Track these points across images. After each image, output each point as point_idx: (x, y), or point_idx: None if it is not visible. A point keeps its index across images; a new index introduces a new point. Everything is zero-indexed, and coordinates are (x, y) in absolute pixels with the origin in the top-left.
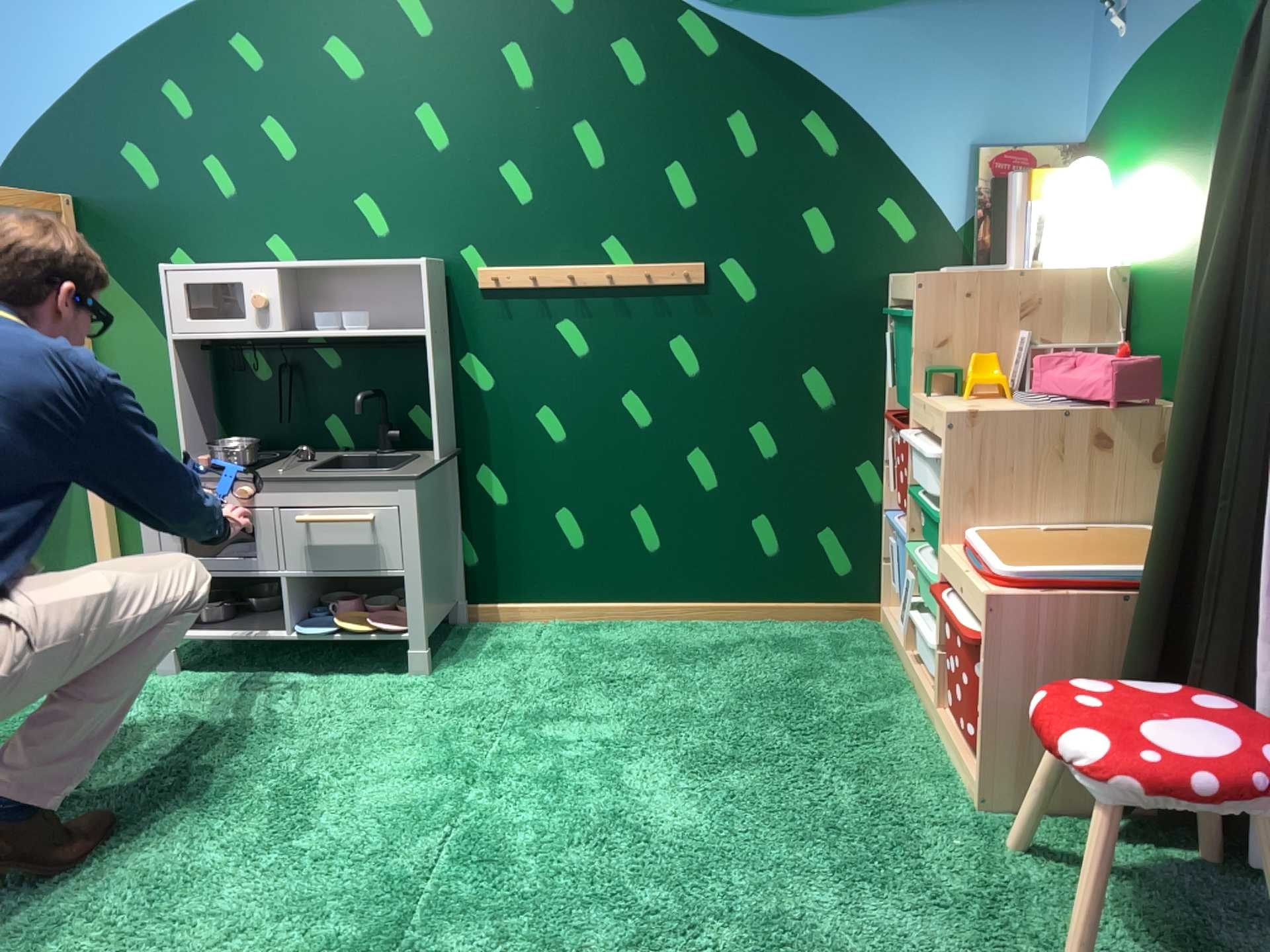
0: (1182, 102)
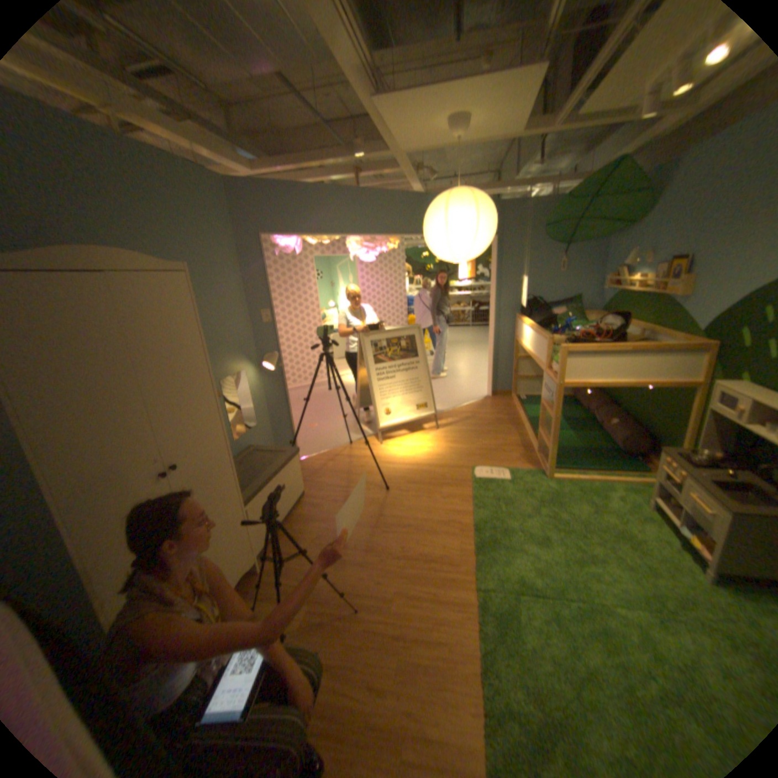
0: None
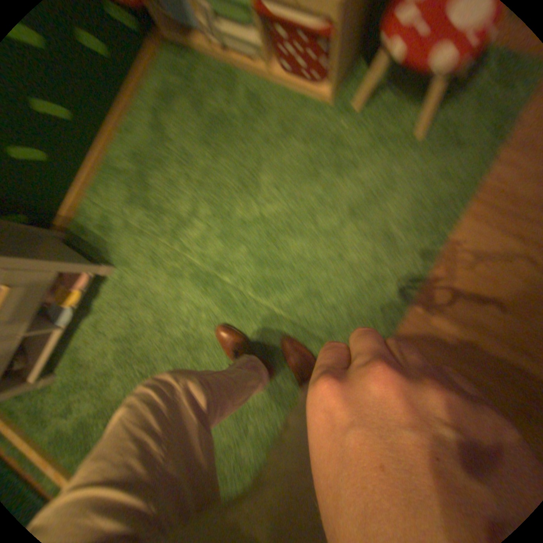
0: None
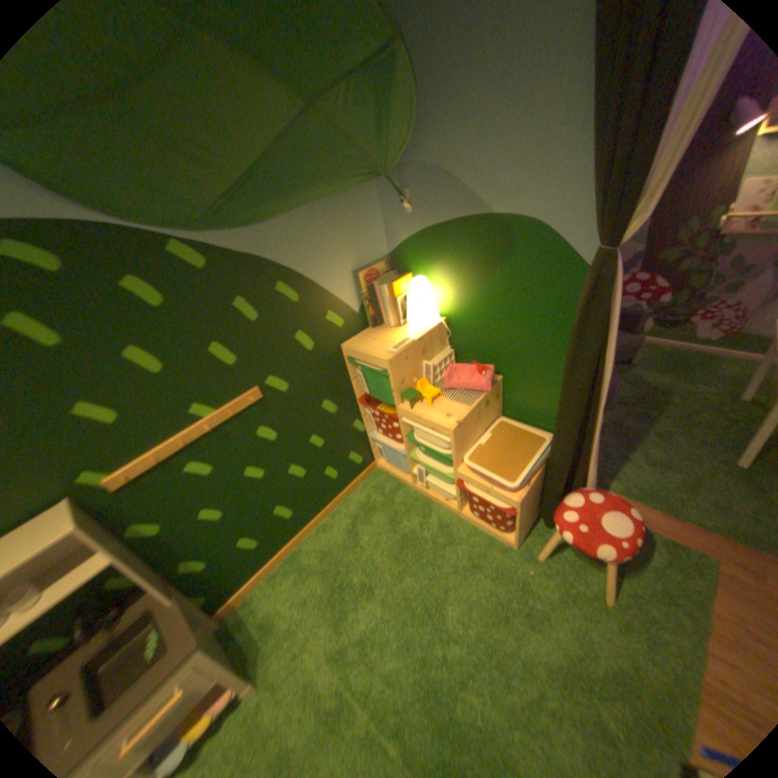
0: (470, 257)
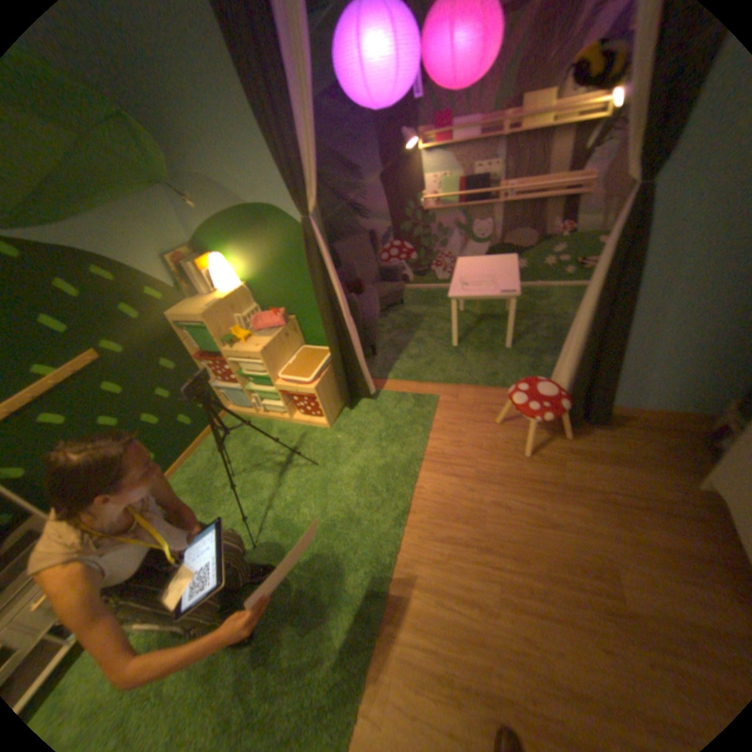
0: (244, 236)
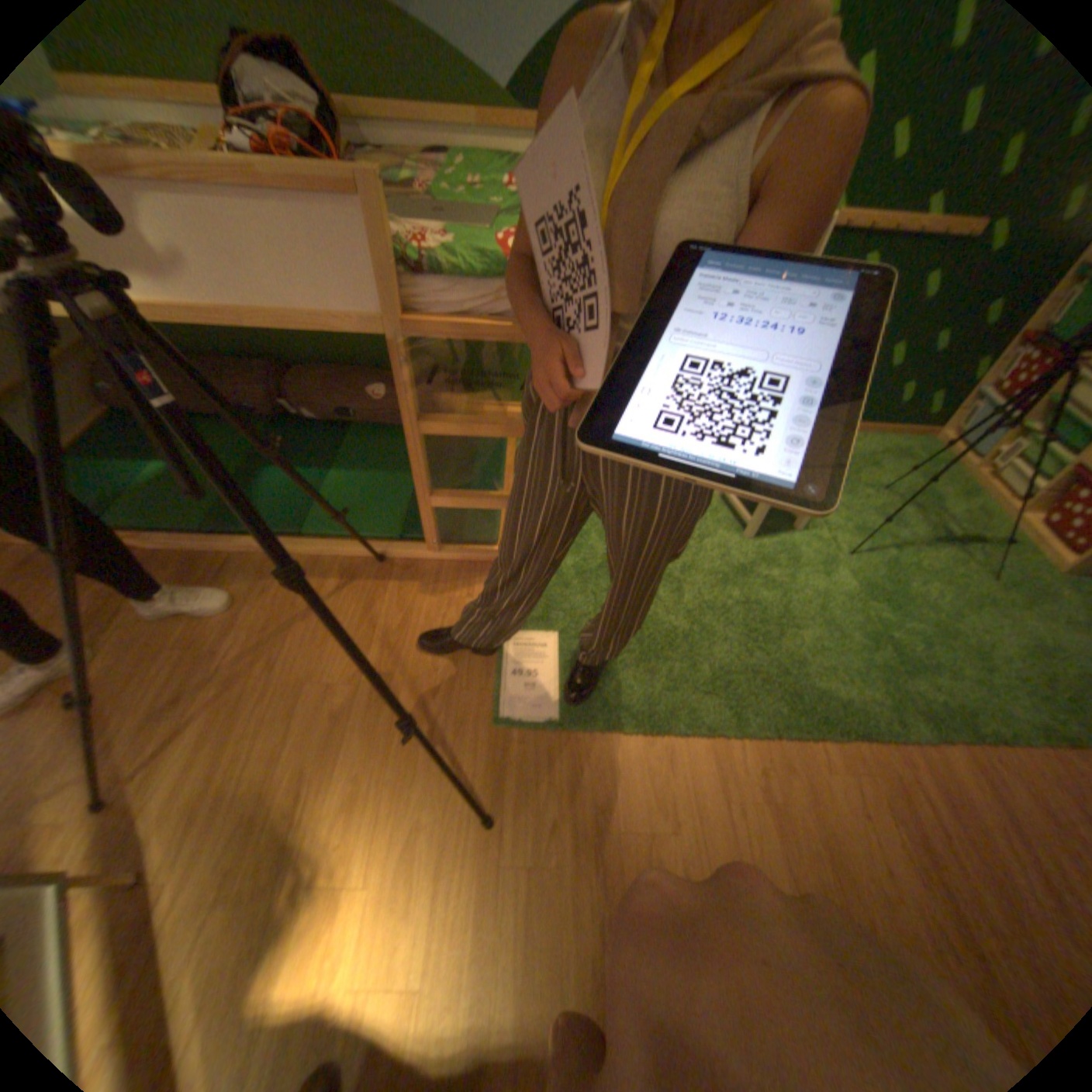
0: None
